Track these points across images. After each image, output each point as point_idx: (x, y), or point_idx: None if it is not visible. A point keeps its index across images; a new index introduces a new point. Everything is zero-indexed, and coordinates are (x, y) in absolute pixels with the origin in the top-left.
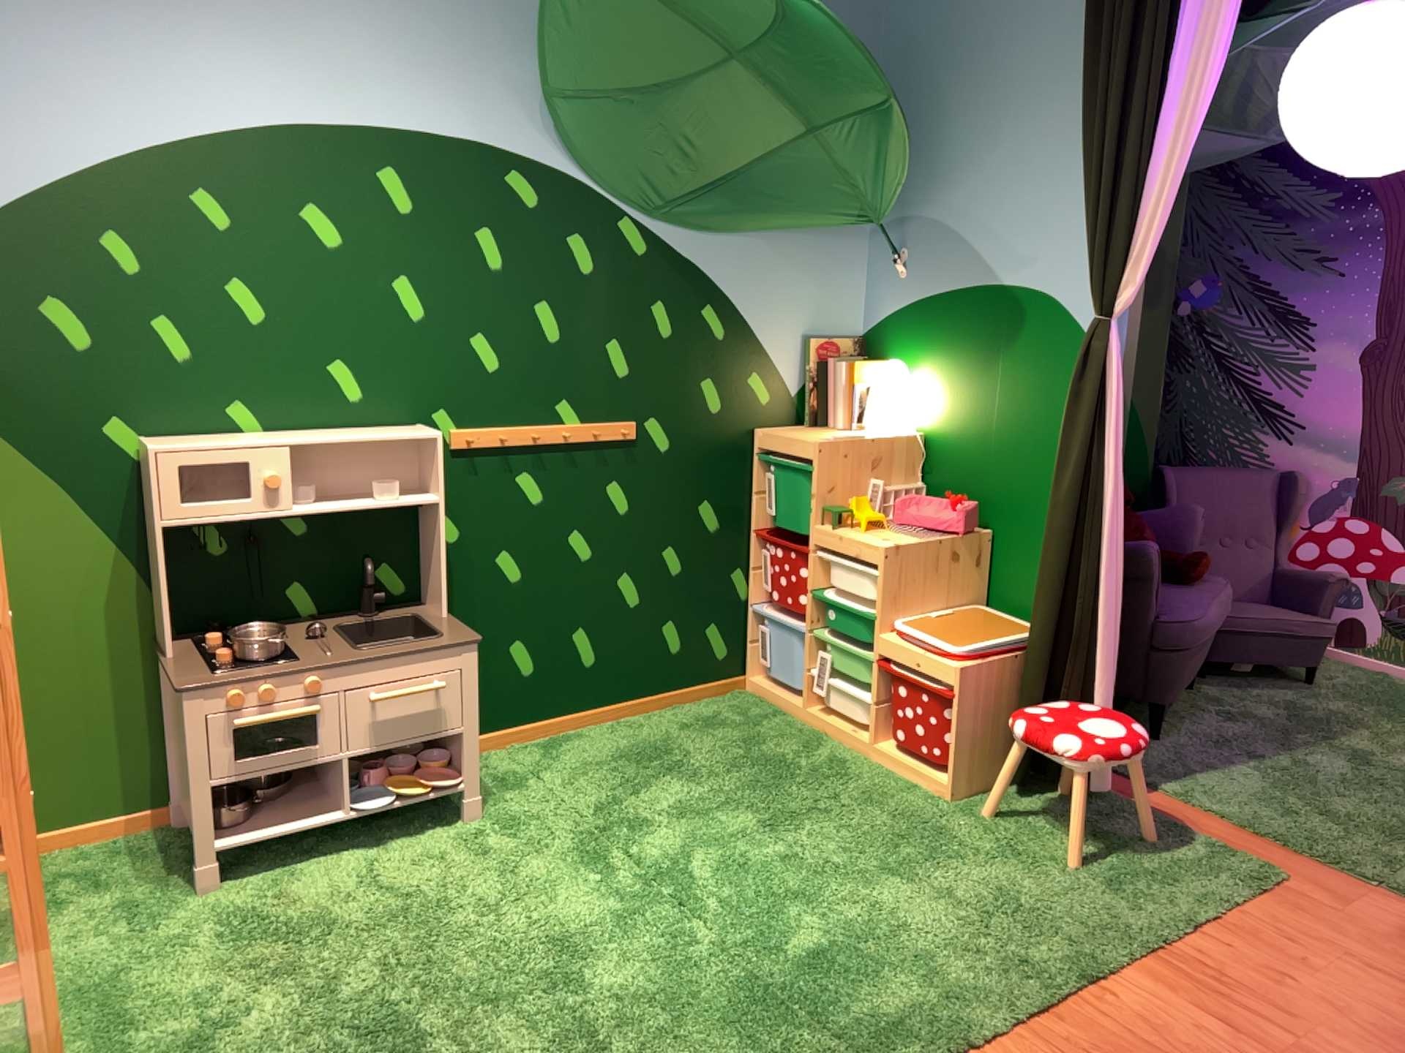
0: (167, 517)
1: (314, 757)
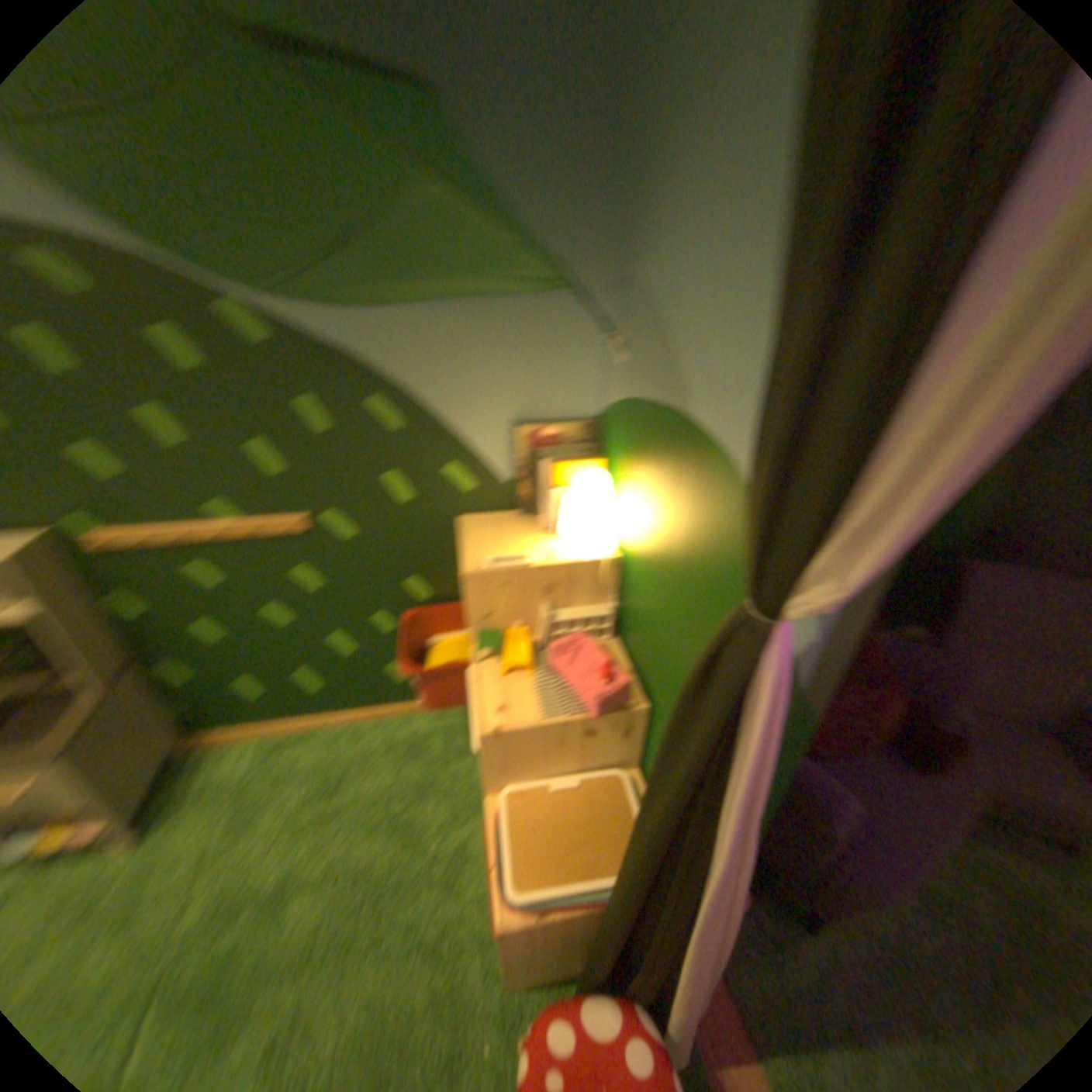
0: None
1: None
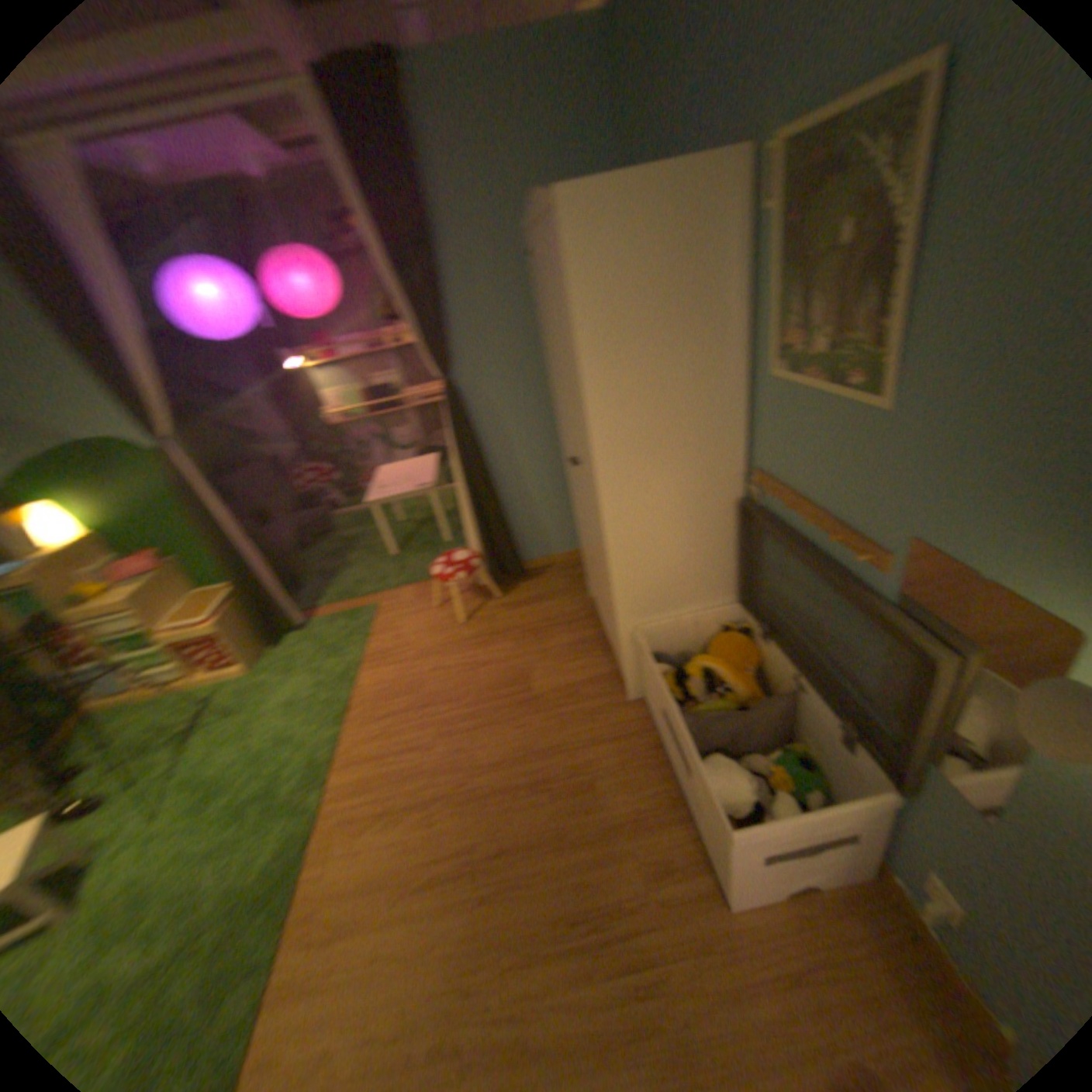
0: None
1: None
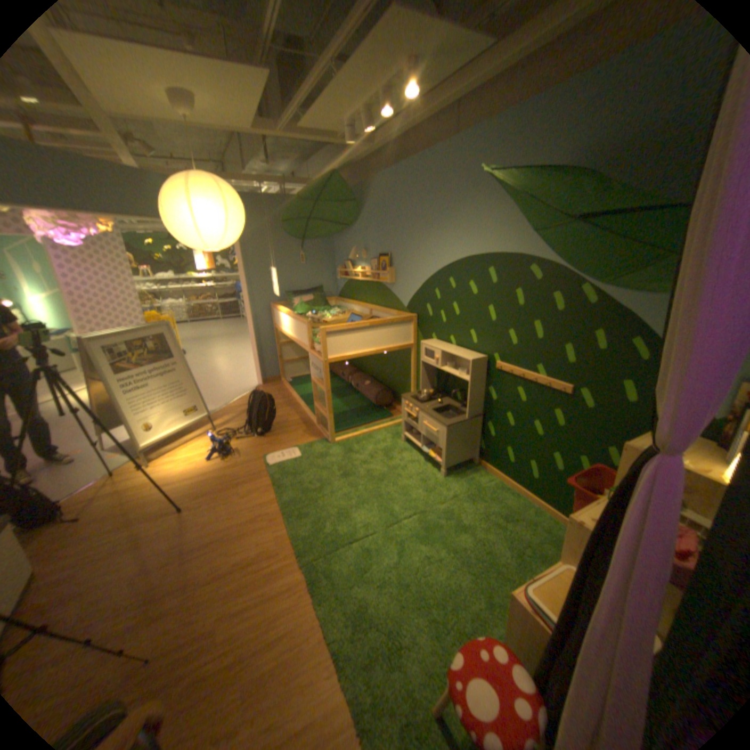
0: (421, 359)
1: (417, 429)
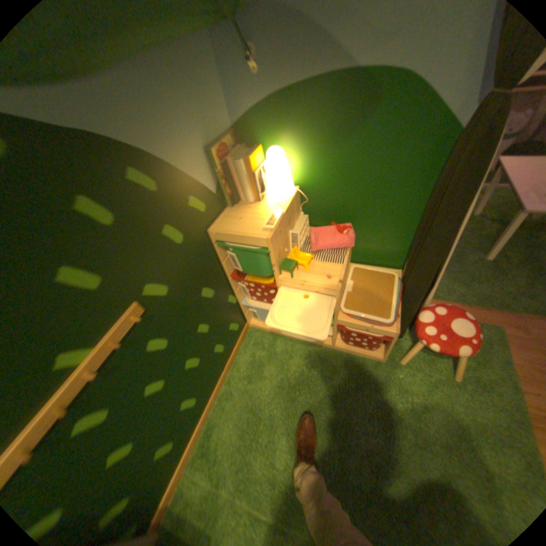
0: None
1: None
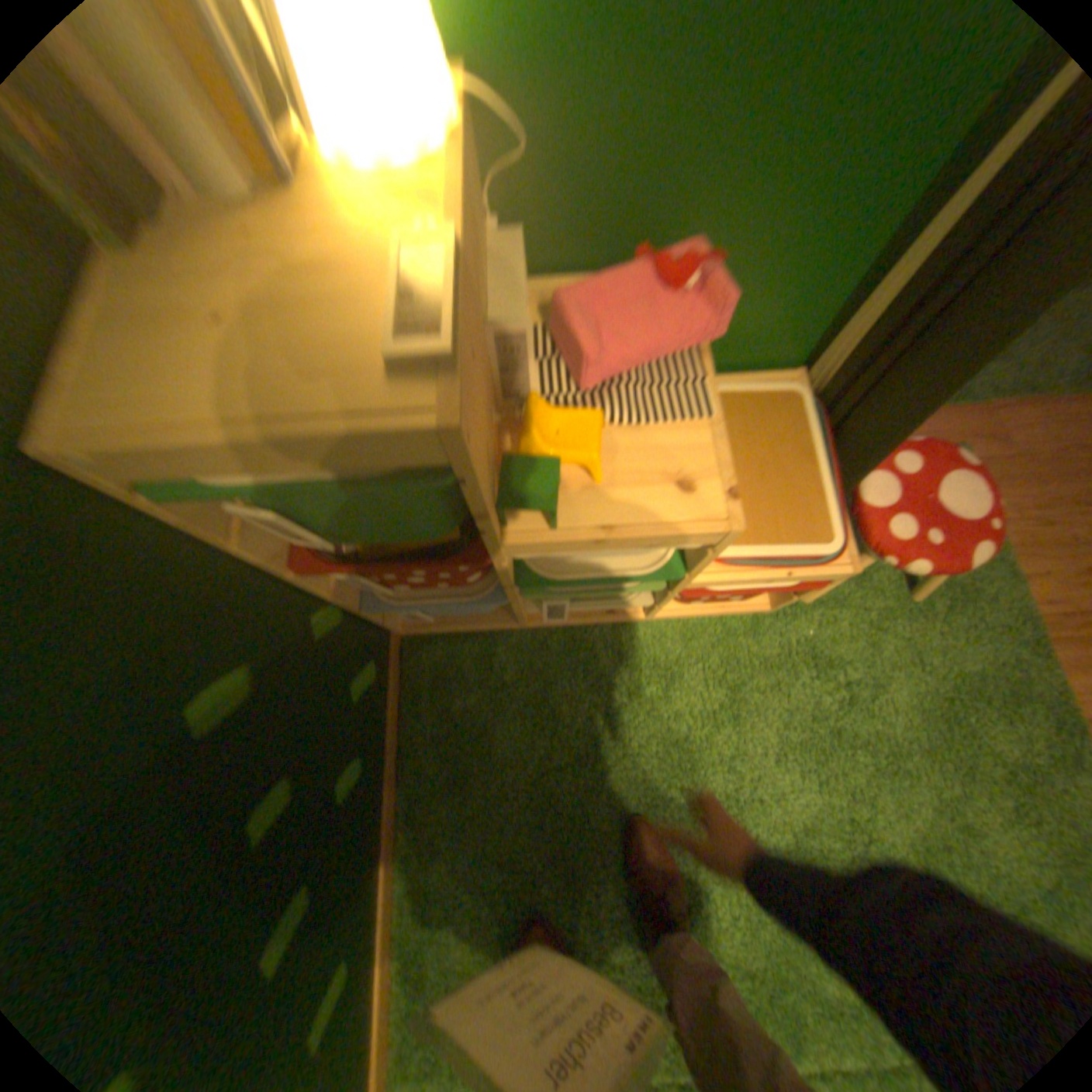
0: None
1: None
